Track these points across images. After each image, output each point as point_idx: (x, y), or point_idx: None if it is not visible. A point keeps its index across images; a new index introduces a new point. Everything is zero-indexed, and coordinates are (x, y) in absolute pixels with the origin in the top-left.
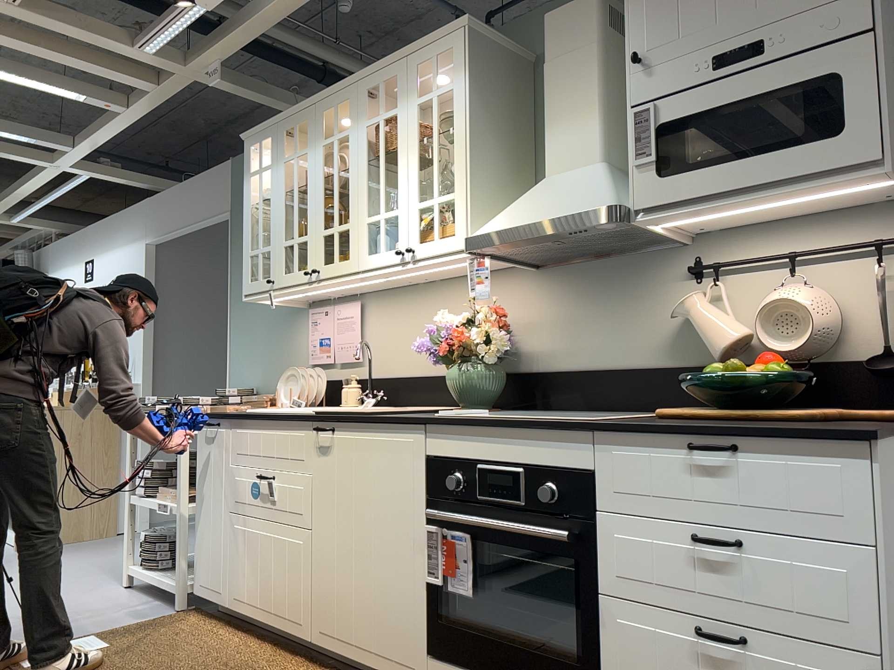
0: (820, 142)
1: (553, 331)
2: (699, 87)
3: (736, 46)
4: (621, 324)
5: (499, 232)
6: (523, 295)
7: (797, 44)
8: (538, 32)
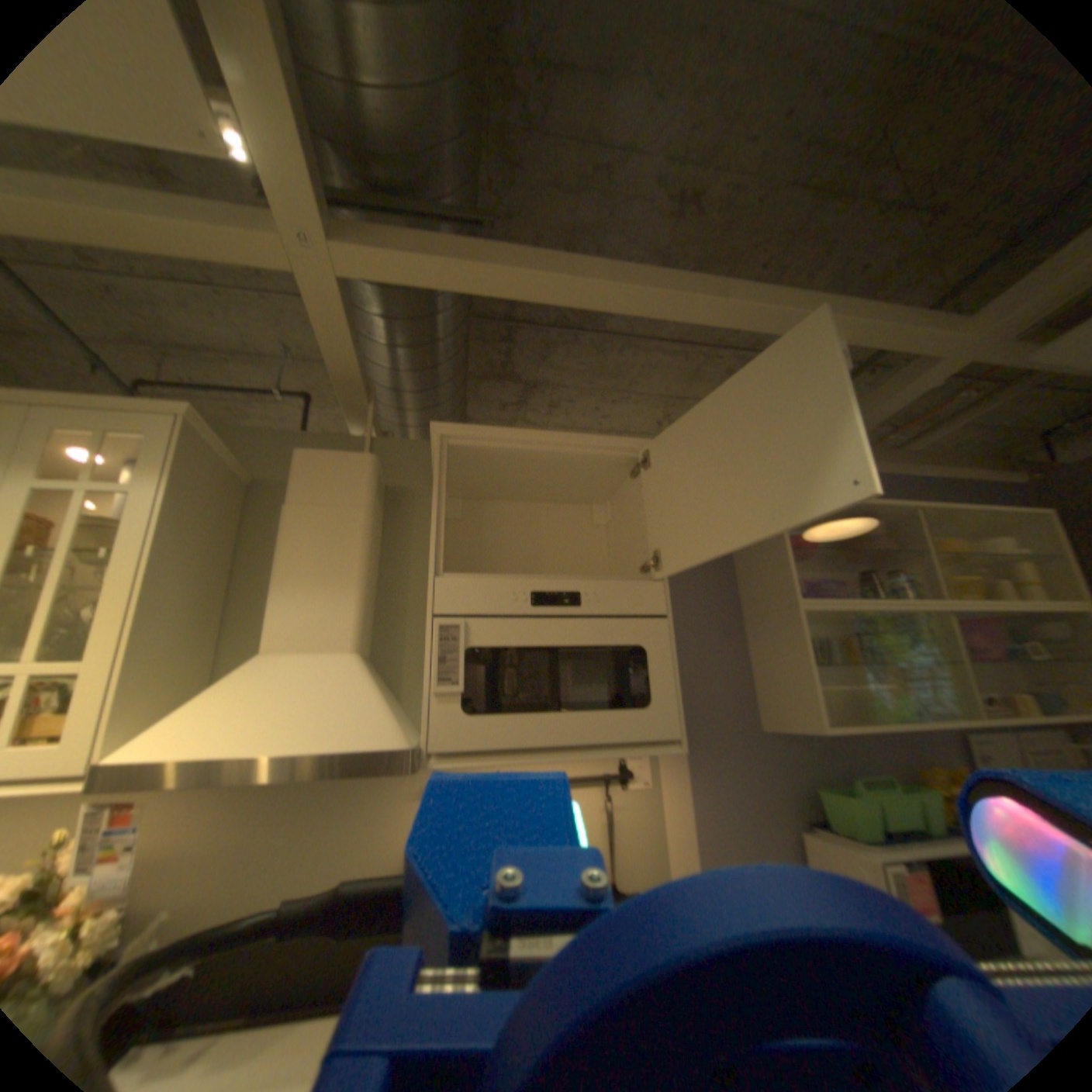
0: (635, 710)
1: (206, 873)
2: (516, 615)
3: (558, 587)
4: (327, 861)
5: (186, 766)
6: (156, 810)
7: (612, 607)
8: (266, 451)
